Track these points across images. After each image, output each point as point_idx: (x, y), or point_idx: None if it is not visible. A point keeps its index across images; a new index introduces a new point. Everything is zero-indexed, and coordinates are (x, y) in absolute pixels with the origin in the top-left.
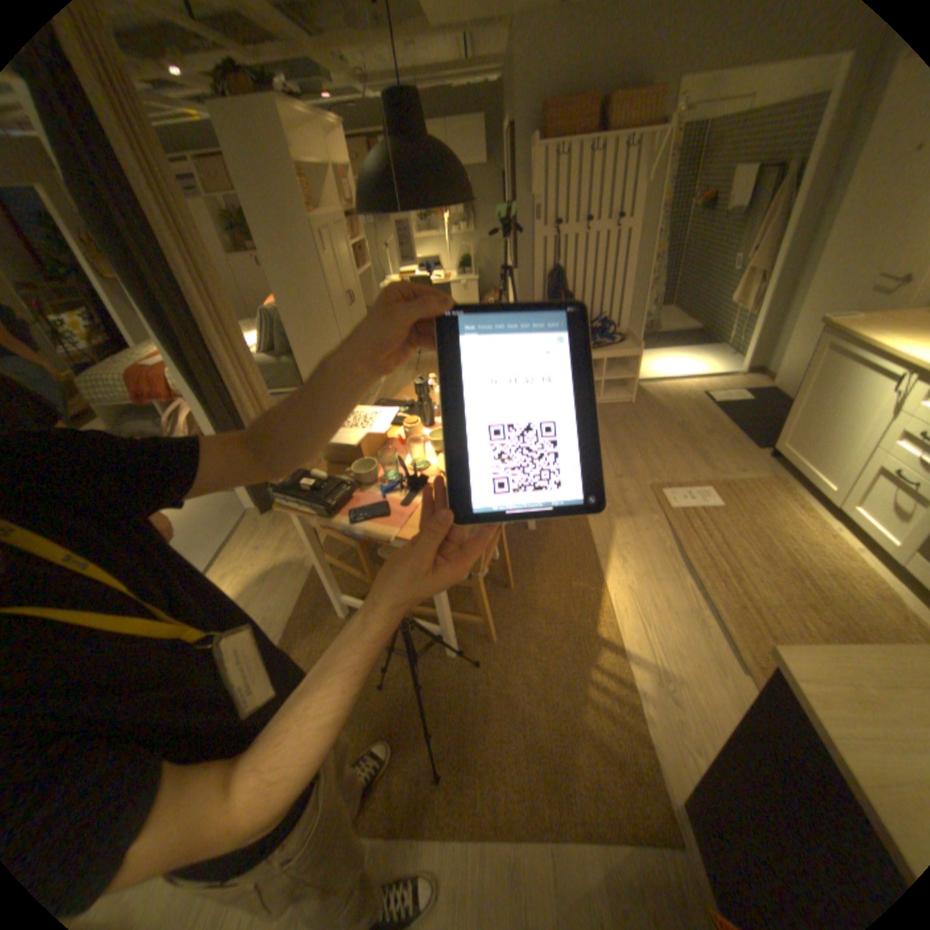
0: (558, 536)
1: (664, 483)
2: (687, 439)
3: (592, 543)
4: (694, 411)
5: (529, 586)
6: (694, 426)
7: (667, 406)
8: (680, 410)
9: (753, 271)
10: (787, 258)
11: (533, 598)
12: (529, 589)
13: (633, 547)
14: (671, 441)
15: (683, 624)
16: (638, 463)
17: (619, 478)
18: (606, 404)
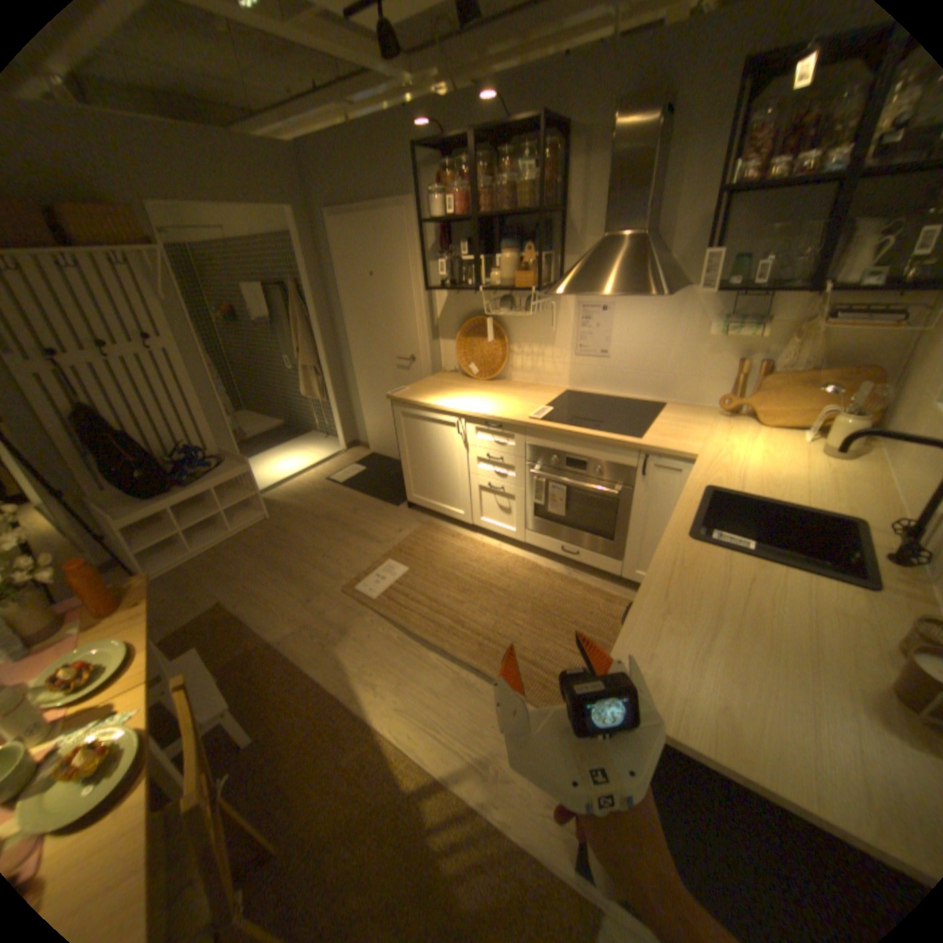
0: (287, 721)
1: (351, 579)
2: (341, 527)
3: (329, 695)
4: (330, 499)
5: (294, 821)
6: (339, 513)
7: (304, 505)
8: (318, 503)
9: (305, 368)
10: (326, 354)
11: (309, 831)
12: (296, 825)
13: (369, 664)
14: (330, 536)
15: (456, 700)
16: (315, 576)
17: (307, 603)
18: (239, 533)
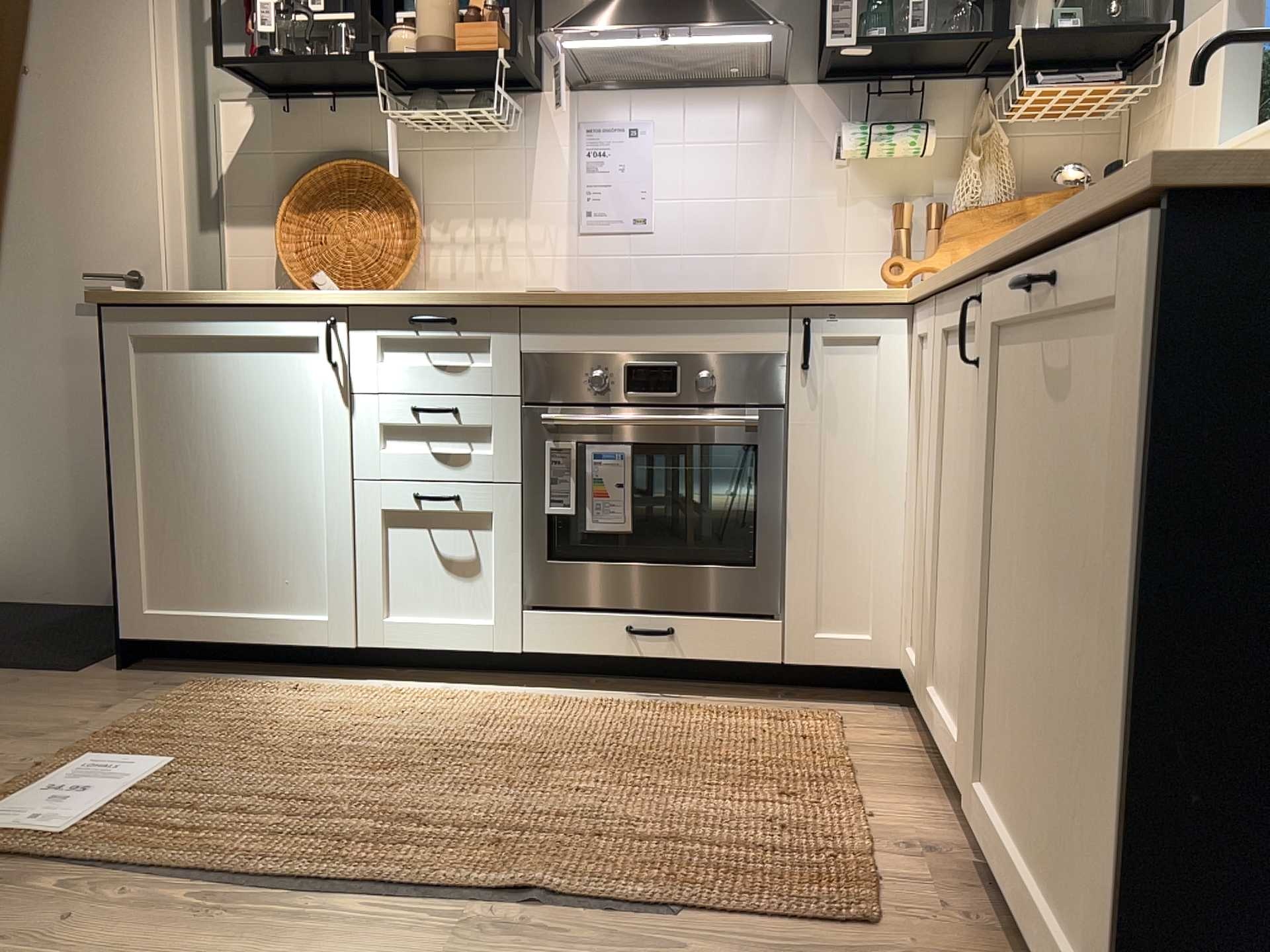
0: None
1: None
2: None
3: None
4: None
5: None
6: None
7: None
8: None
9: None
10: None
11: None
12: None
13: None
14: None
15: None
16: None
17: None
18: None
